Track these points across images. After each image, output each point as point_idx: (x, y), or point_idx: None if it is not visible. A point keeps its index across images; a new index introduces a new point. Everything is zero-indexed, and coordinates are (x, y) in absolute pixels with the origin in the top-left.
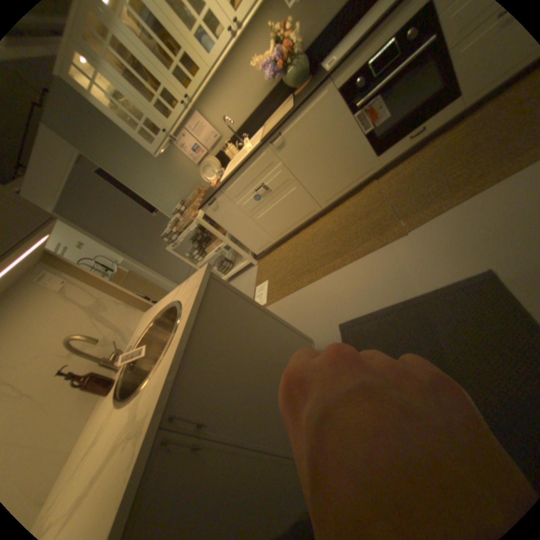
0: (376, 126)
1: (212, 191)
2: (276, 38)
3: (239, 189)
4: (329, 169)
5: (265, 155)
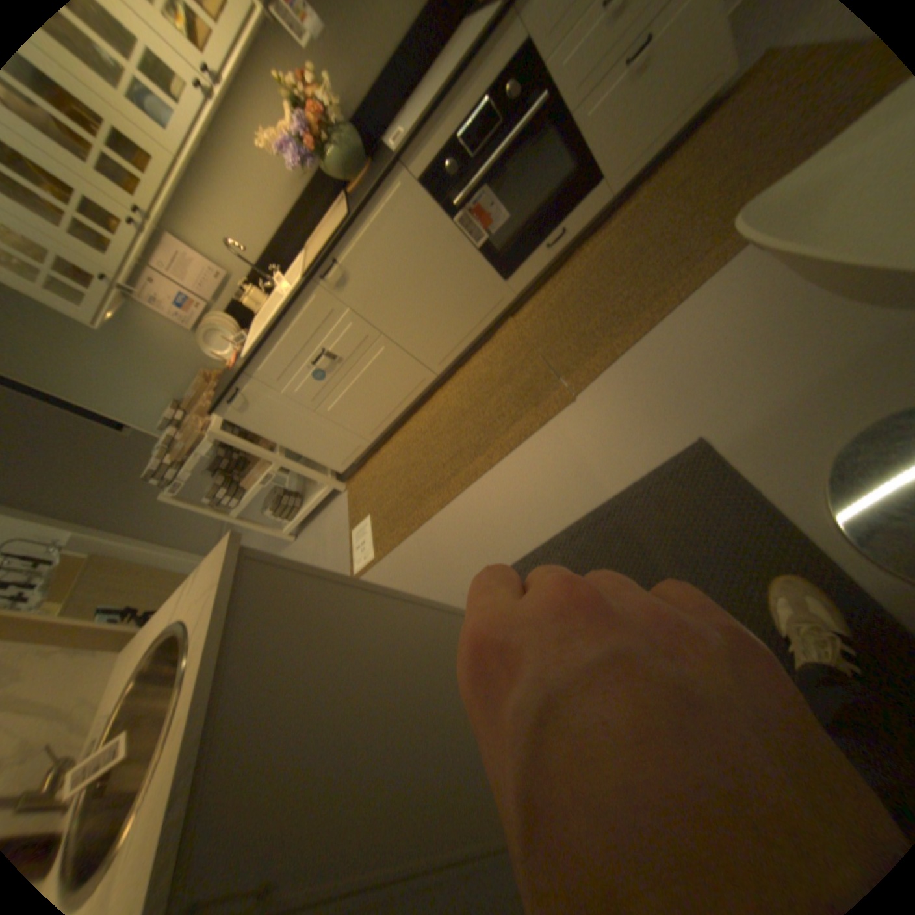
0: (493, 234)
1: (232, 378)
2: (294, 100)
3: (282, 366)
4: (433, 312)
5: (317, 302)
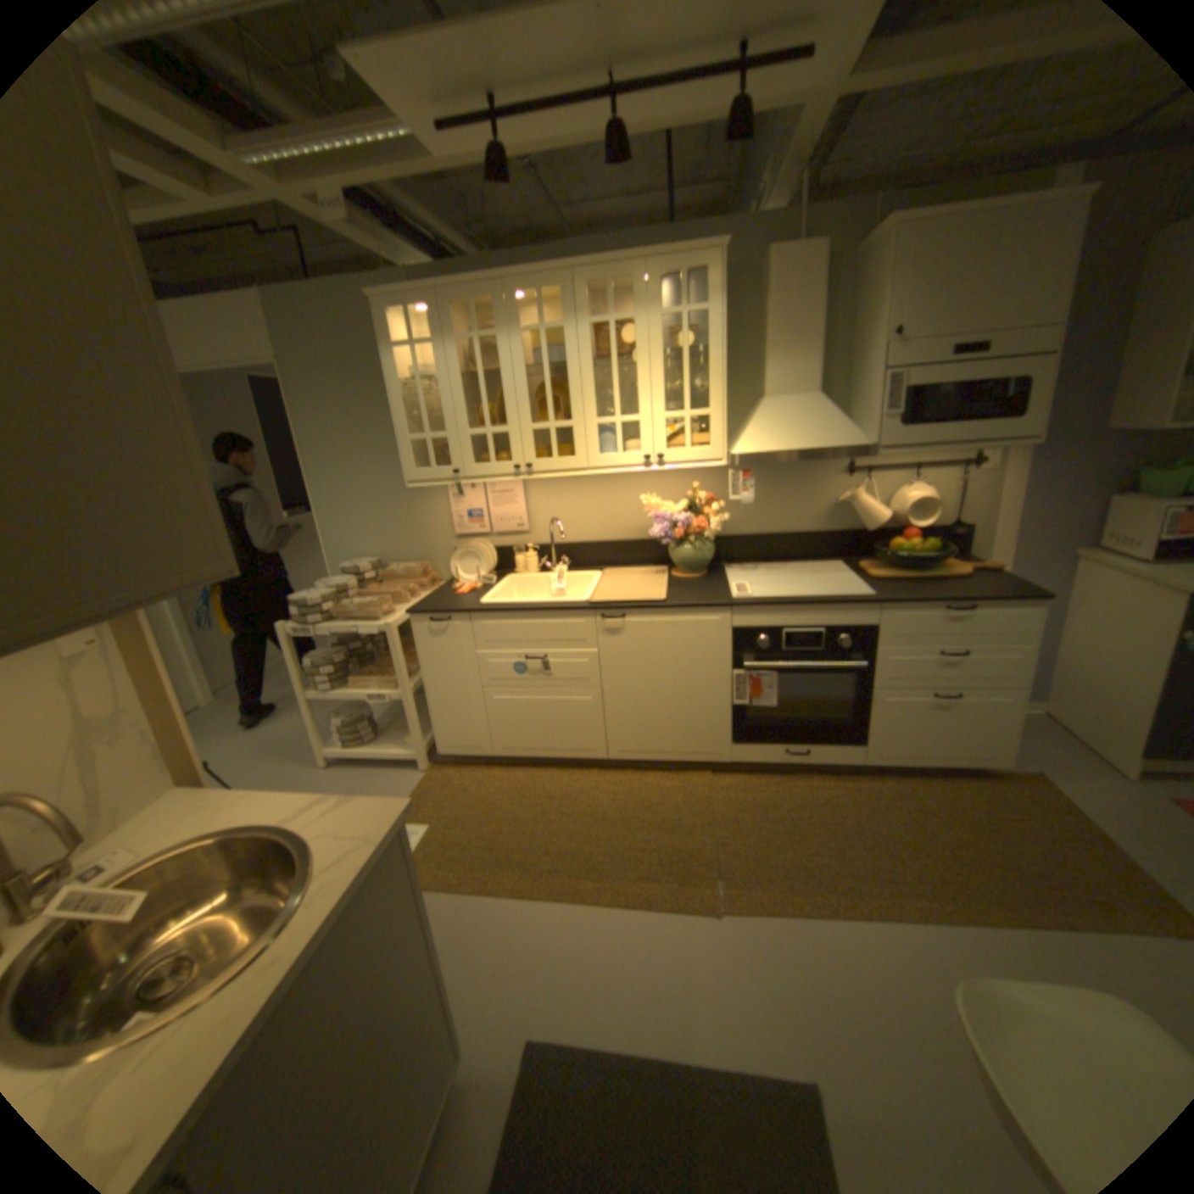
0: (752, 705)
1: (454, 605)
2: (691, 499)
3: (502, 637)
4: (656, 712)
5: (582, 625)
